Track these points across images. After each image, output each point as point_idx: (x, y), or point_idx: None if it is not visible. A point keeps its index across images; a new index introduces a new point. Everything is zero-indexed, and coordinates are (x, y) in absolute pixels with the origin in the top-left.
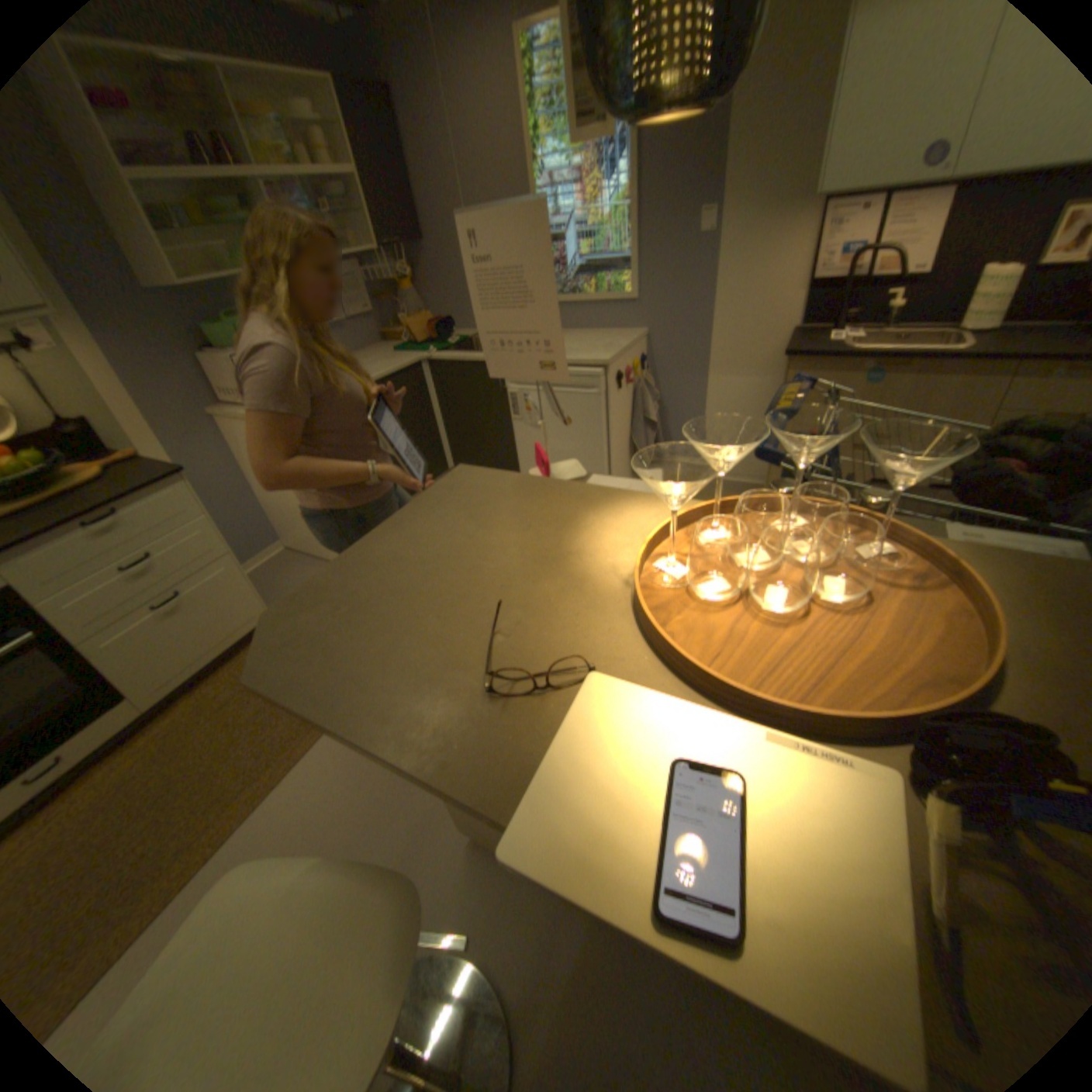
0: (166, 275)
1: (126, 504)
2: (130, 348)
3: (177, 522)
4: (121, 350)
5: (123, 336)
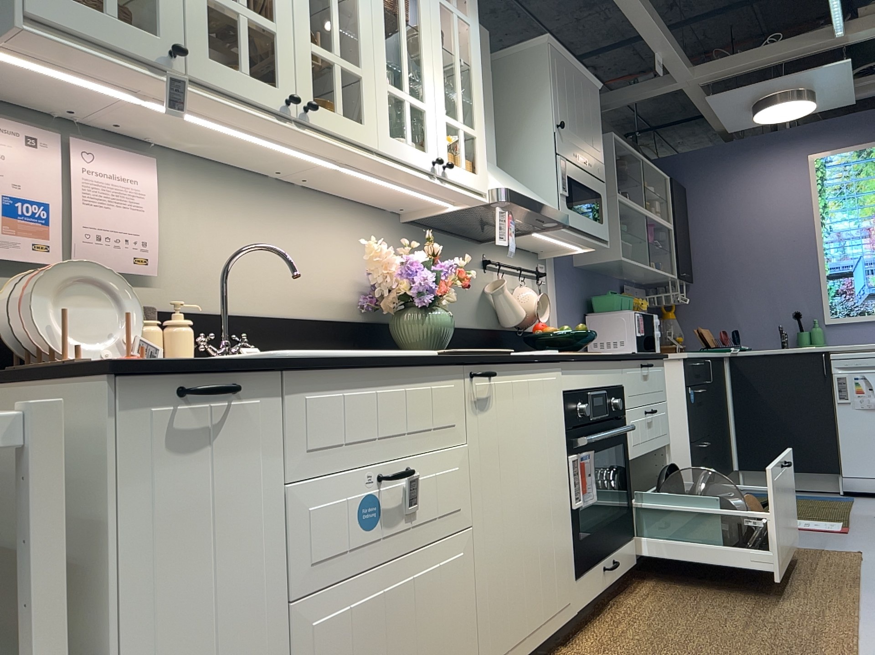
0: (615, 253)
1: (652, 364)
2: (566, 298)
3: (661, 395)
4: (563, 298)
5: (565, 290)
